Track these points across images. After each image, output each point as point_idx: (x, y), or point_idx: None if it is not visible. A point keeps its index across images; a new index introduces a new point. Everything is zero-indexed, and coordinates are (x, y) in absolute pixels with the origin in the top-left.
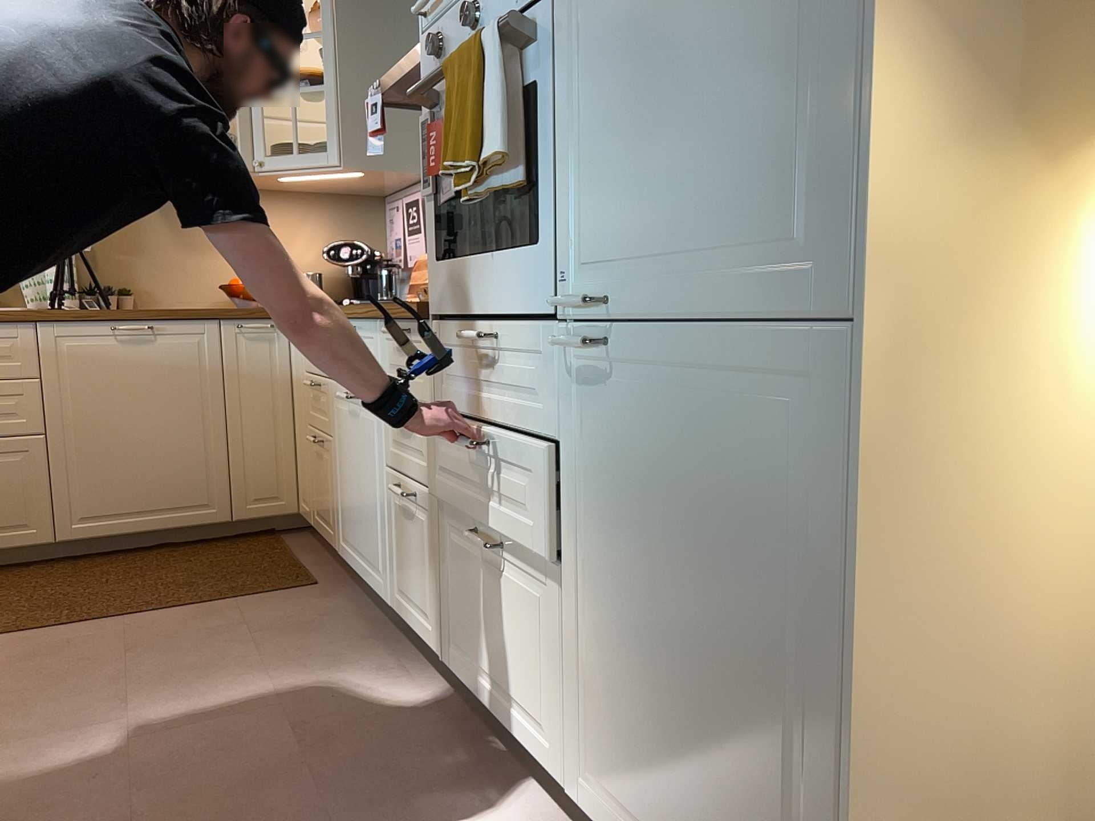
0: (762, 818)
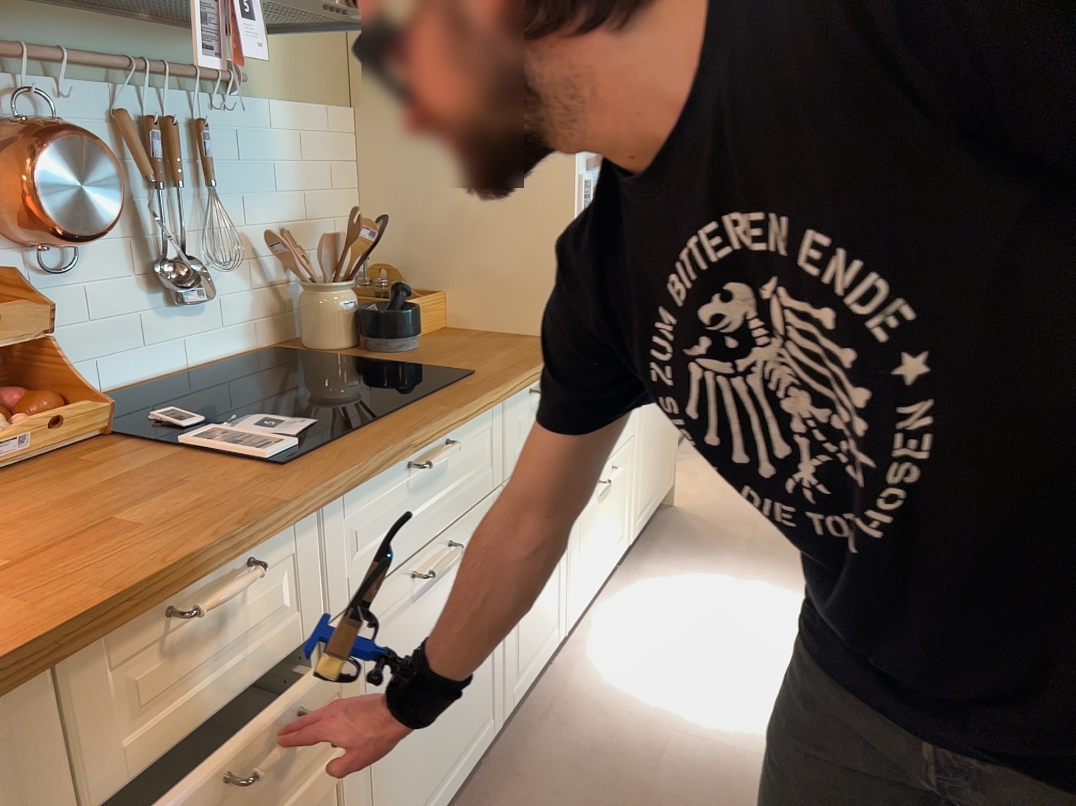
0: (669, 440)
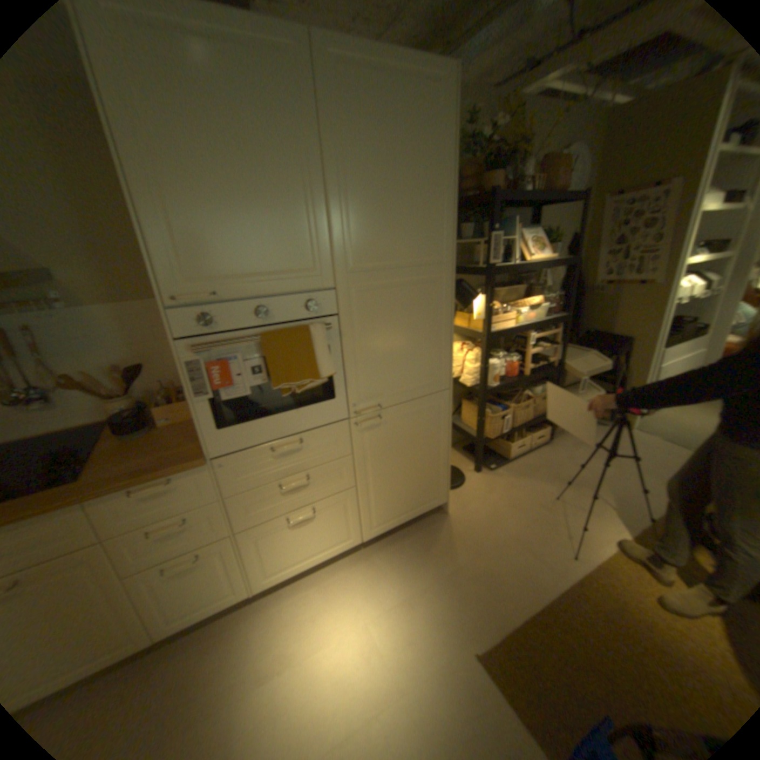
0: (429, 481)
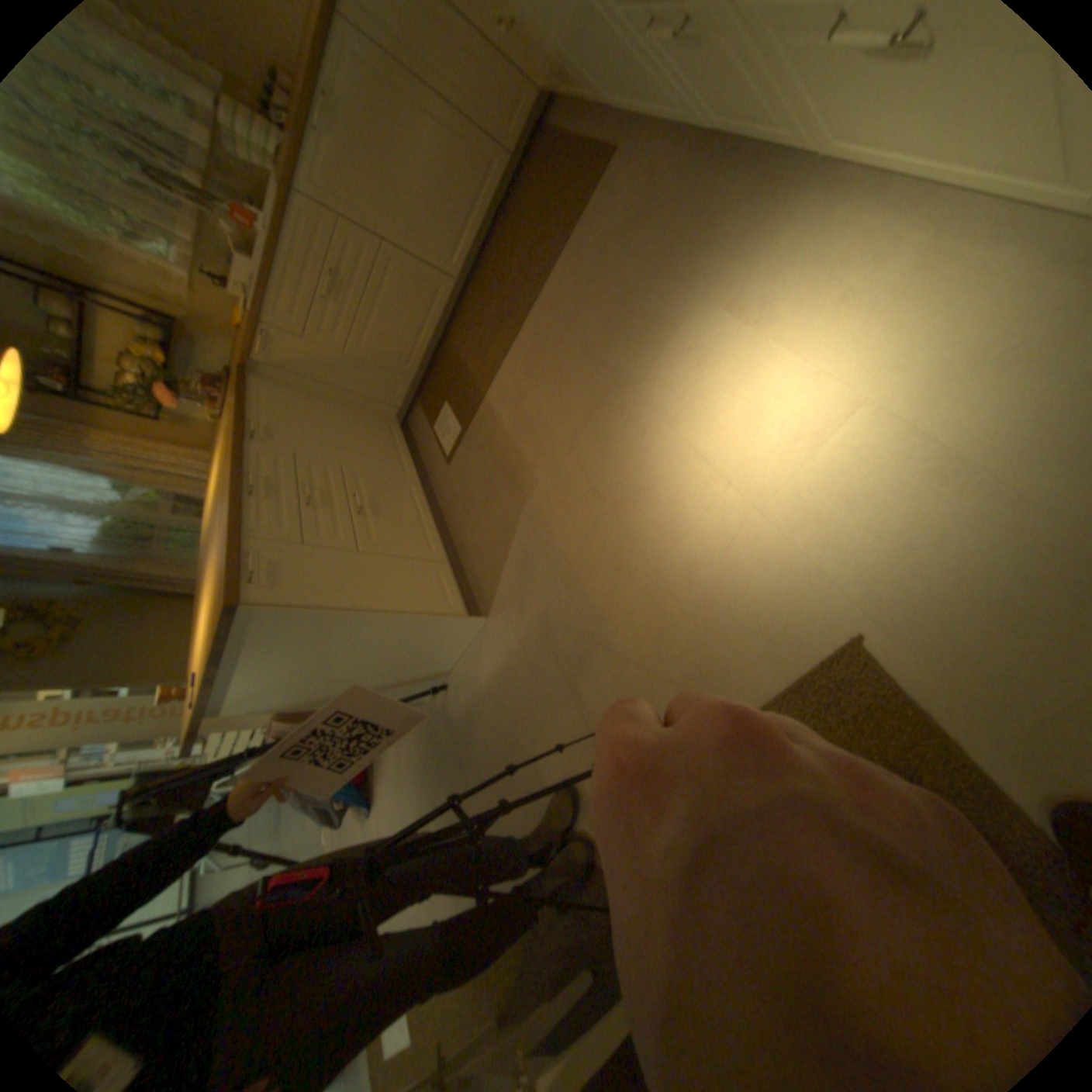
0: None
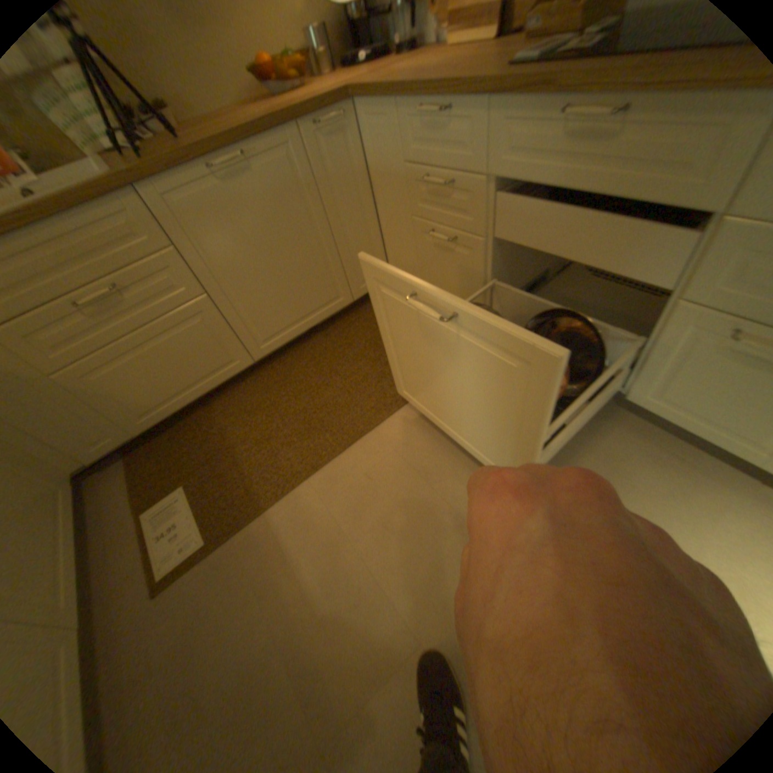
0: None
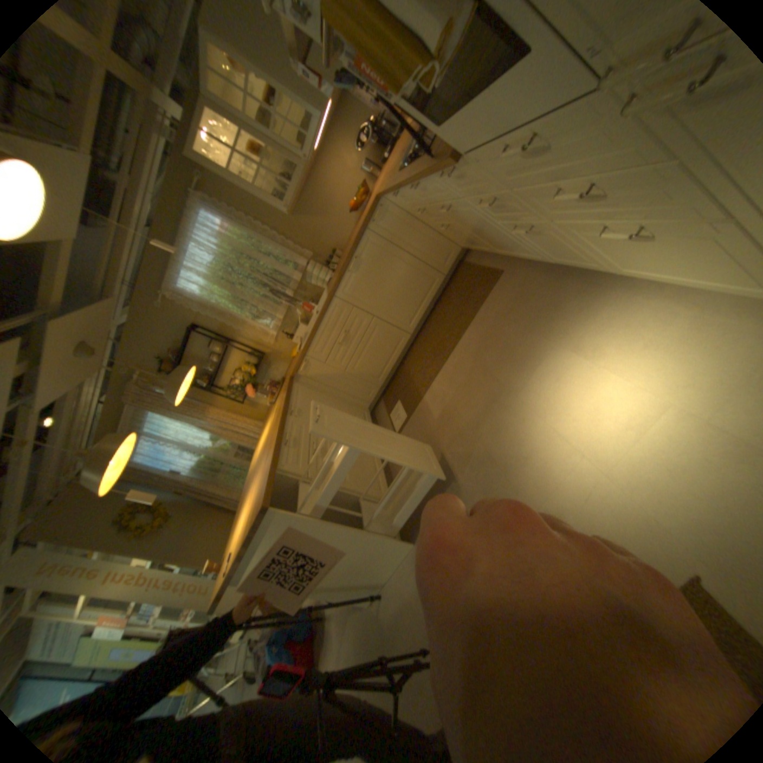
0: None
